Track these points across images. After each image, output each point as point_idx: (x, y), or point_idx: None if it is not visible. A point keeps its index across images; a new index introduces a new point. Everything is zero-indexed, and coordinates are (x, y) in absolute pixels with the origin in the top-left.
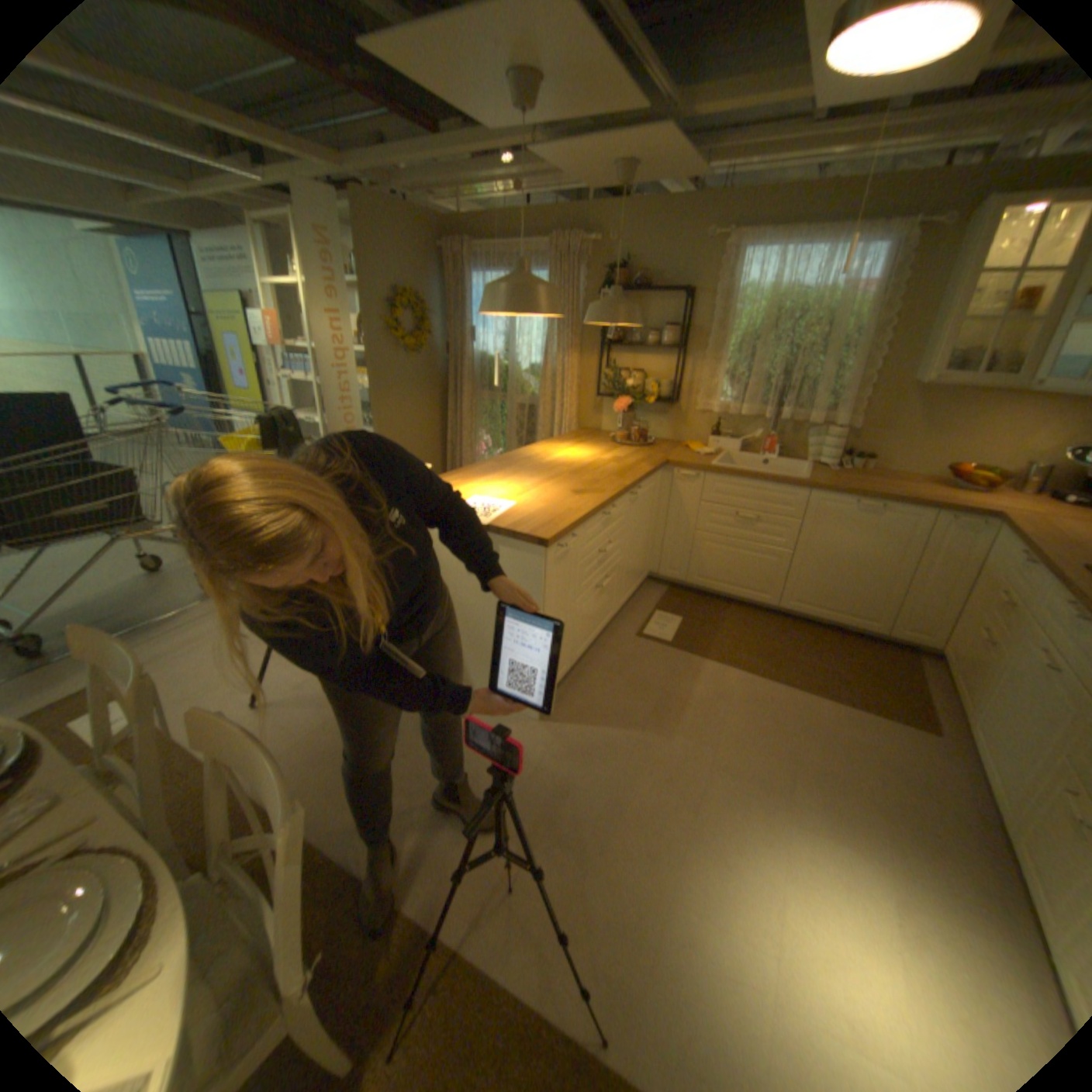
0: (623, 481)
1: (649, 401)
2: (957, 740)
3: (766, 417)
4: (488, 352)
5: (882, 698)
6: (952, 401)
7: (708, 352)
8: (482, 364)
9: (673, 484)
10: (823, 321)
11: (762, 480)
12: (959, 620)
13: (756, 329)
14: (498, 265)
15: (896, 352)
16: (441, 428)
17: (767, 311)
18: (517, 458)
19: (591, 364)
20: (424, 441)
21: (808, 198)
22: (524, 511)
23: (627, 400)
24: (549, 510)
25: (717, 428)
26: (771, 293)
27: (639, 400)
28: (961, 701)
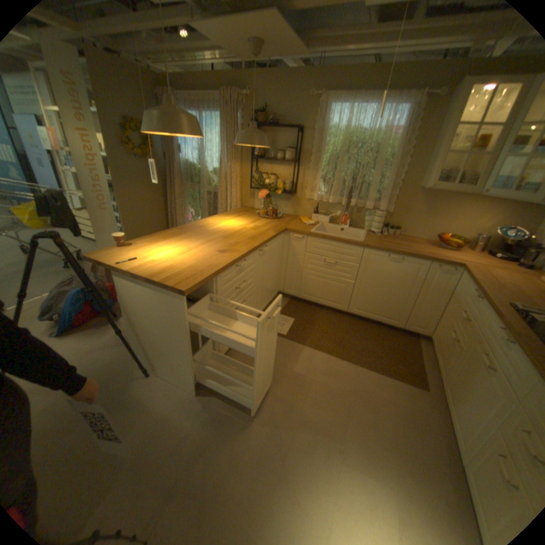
0: (255, 243)
1: (279, 192)
2: (437, 394)
3: (342, 204)
4: (189, 160)
5: (398, 368)
6: (441, 198)
7: (311, 165)
8: (186, 167)
9: (290, 242)
10: (373, 150)
11: (338, 242)
12: (440, 321)
13: (337, 152)
14: (191, 107)
15: (412, 169)
16: (165, 204)
17: (343, 142)
18: (195, 226)
19: (248, 170)
20: (153, 212)
21: (366, 74)
22: (179, 267)
23: (266, 192)
24: (197, 266)
25: (316, 209)
26: (345, 131)
27: (274, 192)
28: (440, 370)
